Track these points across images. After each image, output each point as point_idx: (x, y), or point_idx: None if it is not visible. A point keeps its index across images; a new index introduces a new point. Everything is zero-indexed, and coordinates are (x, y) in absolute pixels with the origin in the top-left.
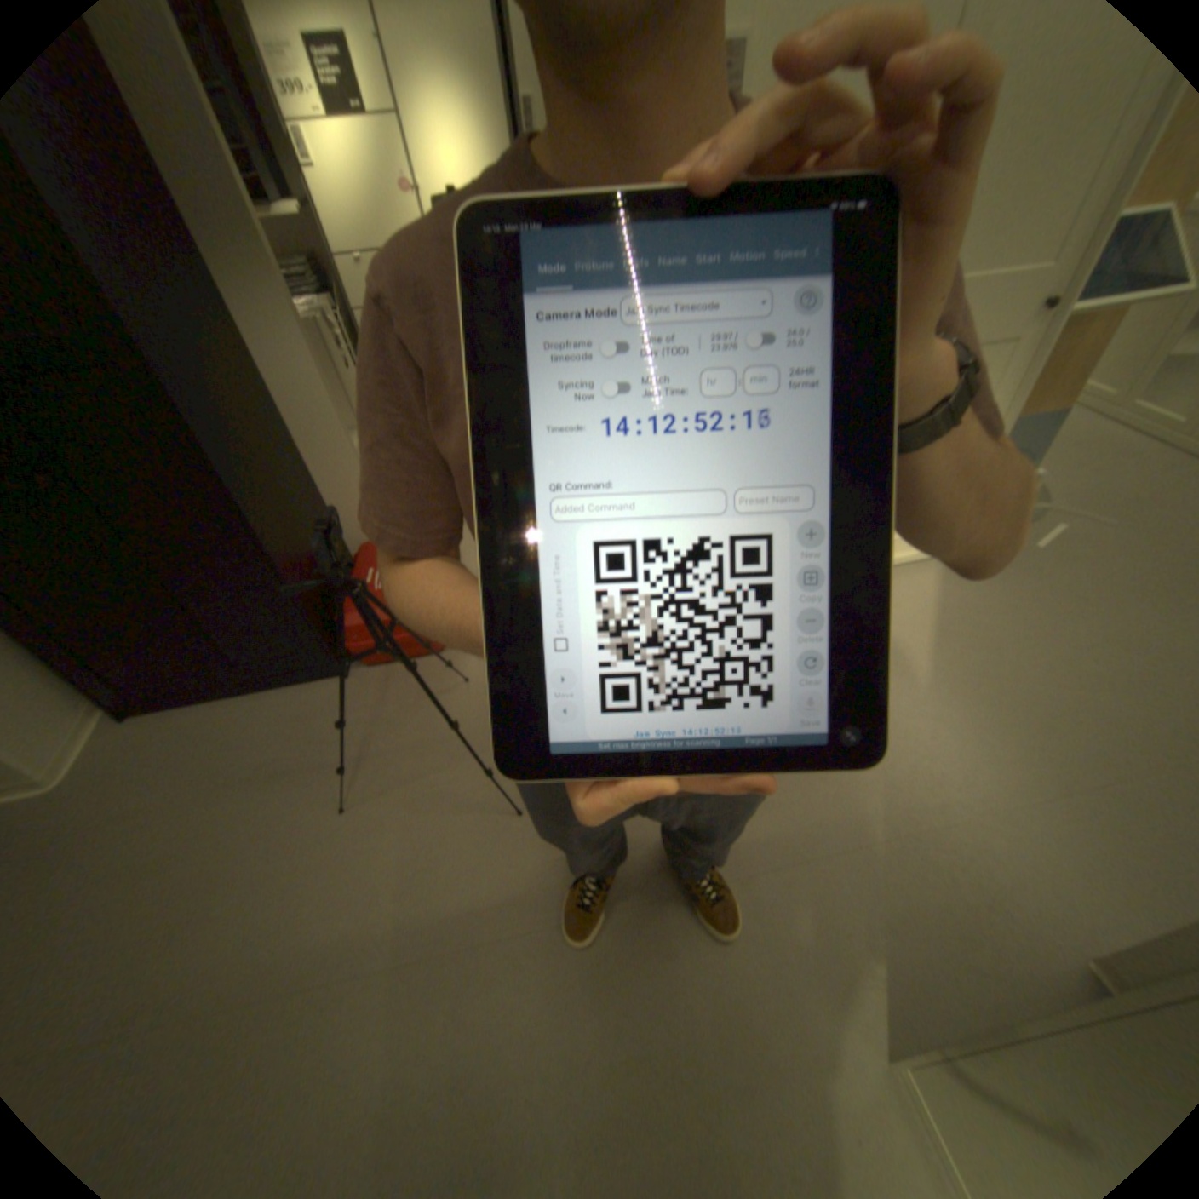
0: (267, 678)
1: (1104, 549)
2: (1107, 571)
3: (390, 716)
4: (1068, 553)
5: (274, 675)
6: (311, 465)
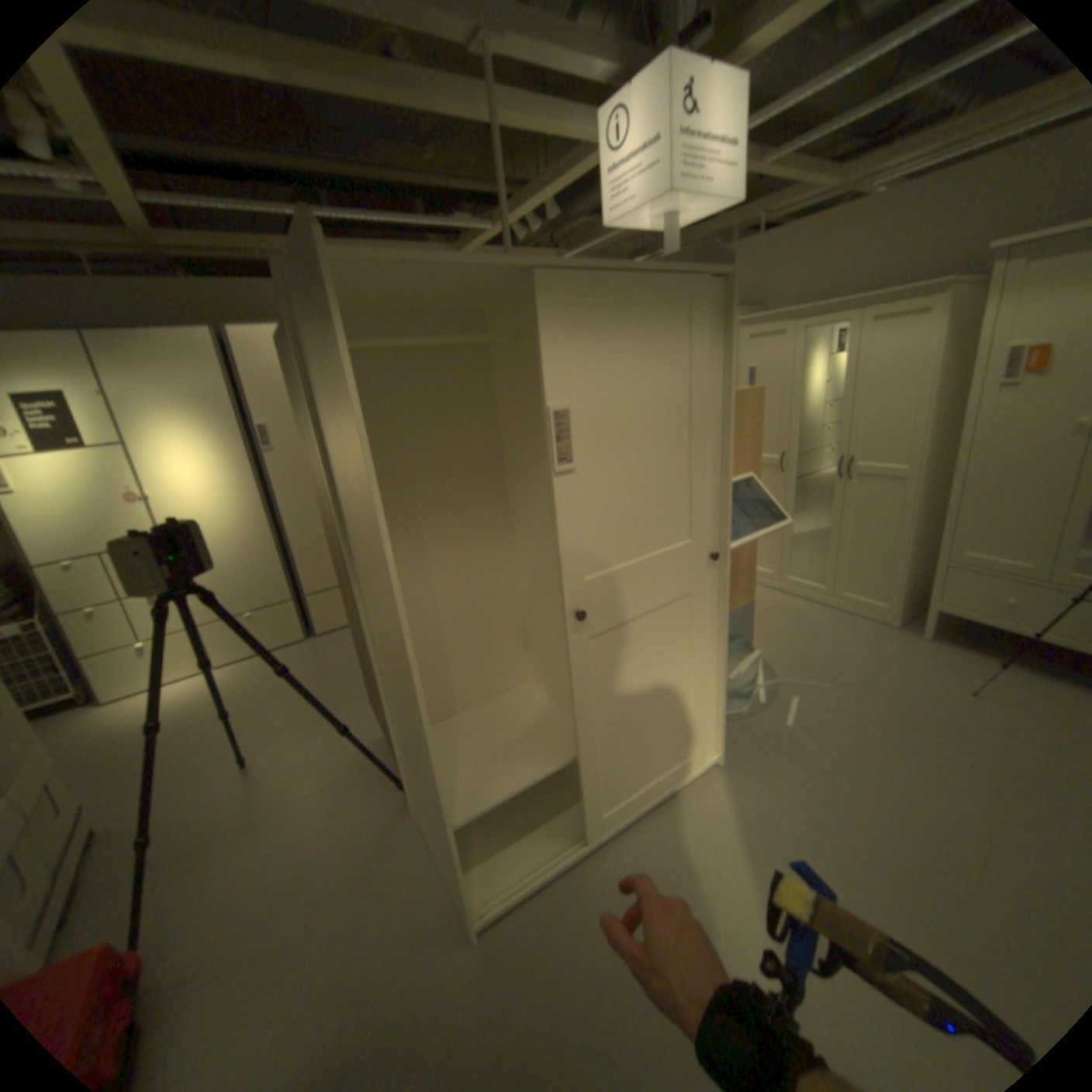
0: None
1: (832, 714)
2: (846, 738)
3: None
4: (810, 727)
5: None
6: None
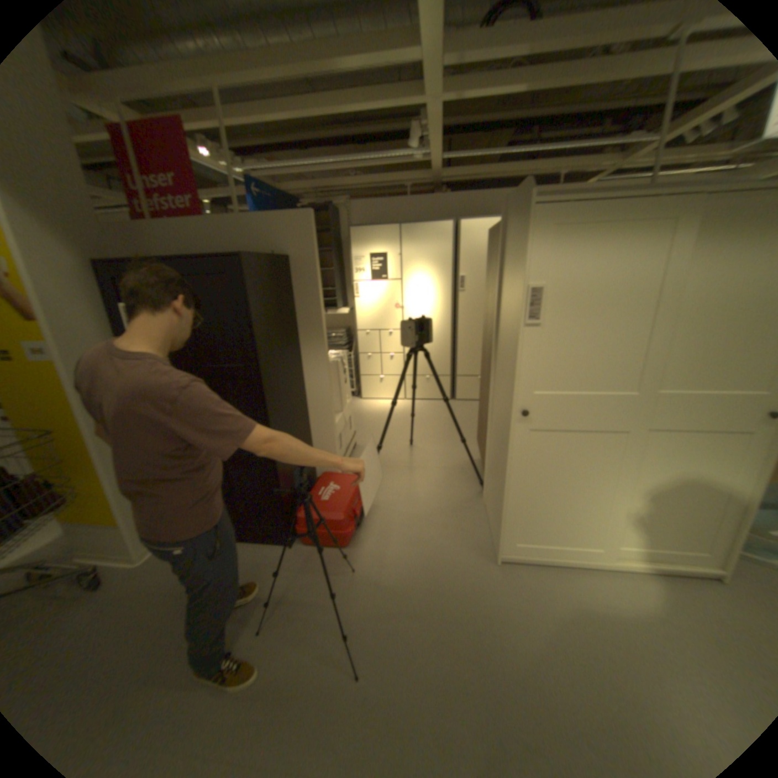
0: (253, 536)
1: None
2: None
3: (305, 580)
4: None
5: (257, 535)
6: (314, 427)
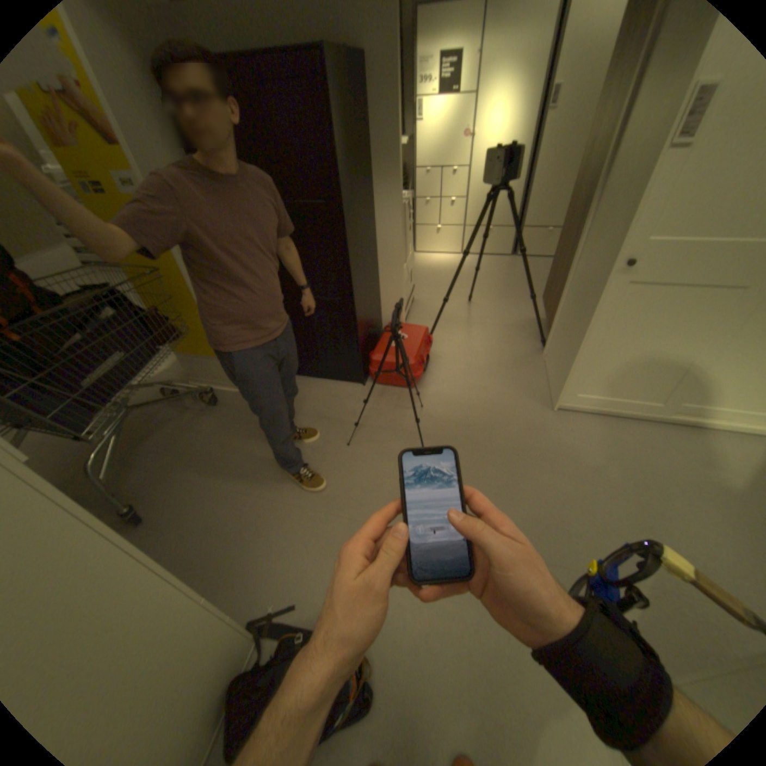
0: (331, 374)
1: None
2: None
3: (380, 411)
4: None
5: (335, 373)
6: (381, 277)
